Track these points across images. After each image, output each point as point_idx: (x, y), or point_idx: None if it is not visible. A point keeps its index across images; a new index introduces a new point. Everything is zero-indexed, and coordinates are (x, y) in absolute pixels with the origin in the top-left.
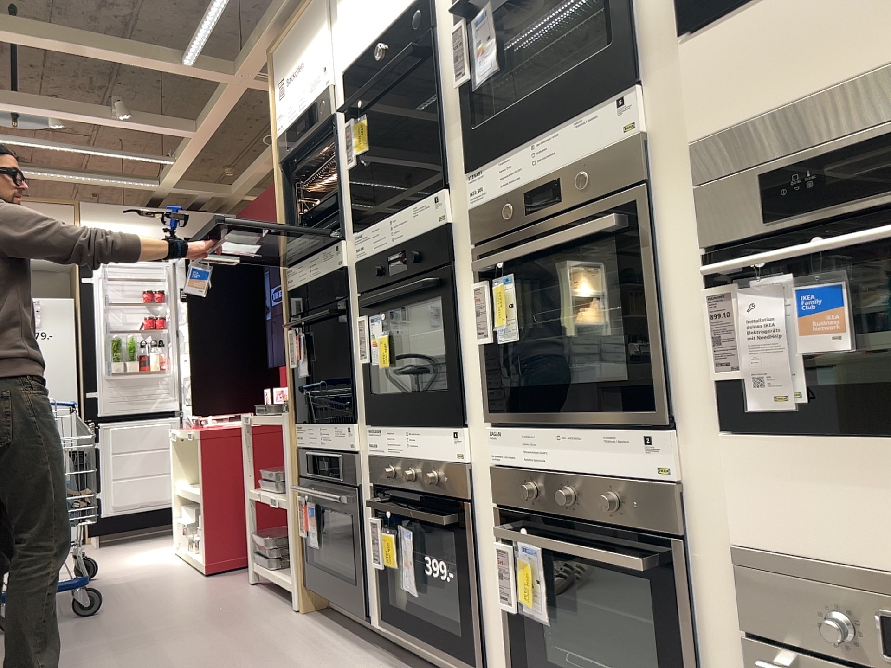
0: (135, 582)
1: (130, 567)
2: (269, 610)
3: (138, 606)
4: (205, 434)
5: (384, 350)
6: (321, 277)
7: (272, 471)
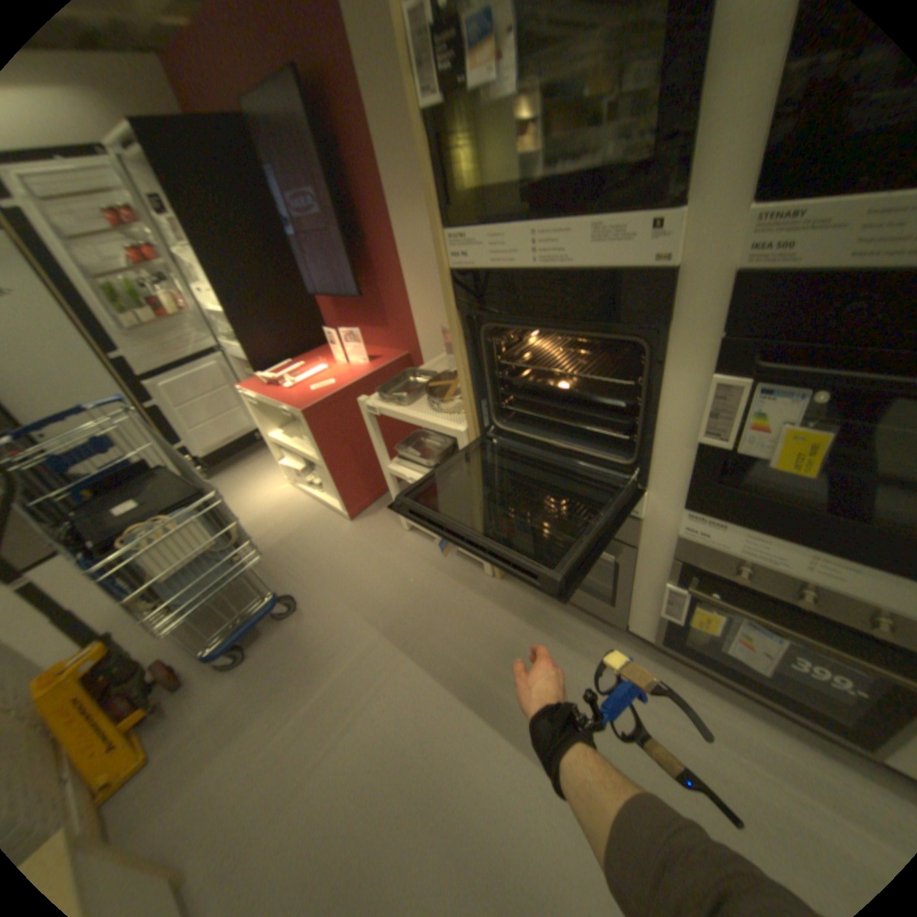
0: (289, 543)
1: (263, 515)
2: (462, 579)
3: (326, 589)
4: (307, 414)
5: (814, 453)
6: (570, 267)
7: (410, 450)
